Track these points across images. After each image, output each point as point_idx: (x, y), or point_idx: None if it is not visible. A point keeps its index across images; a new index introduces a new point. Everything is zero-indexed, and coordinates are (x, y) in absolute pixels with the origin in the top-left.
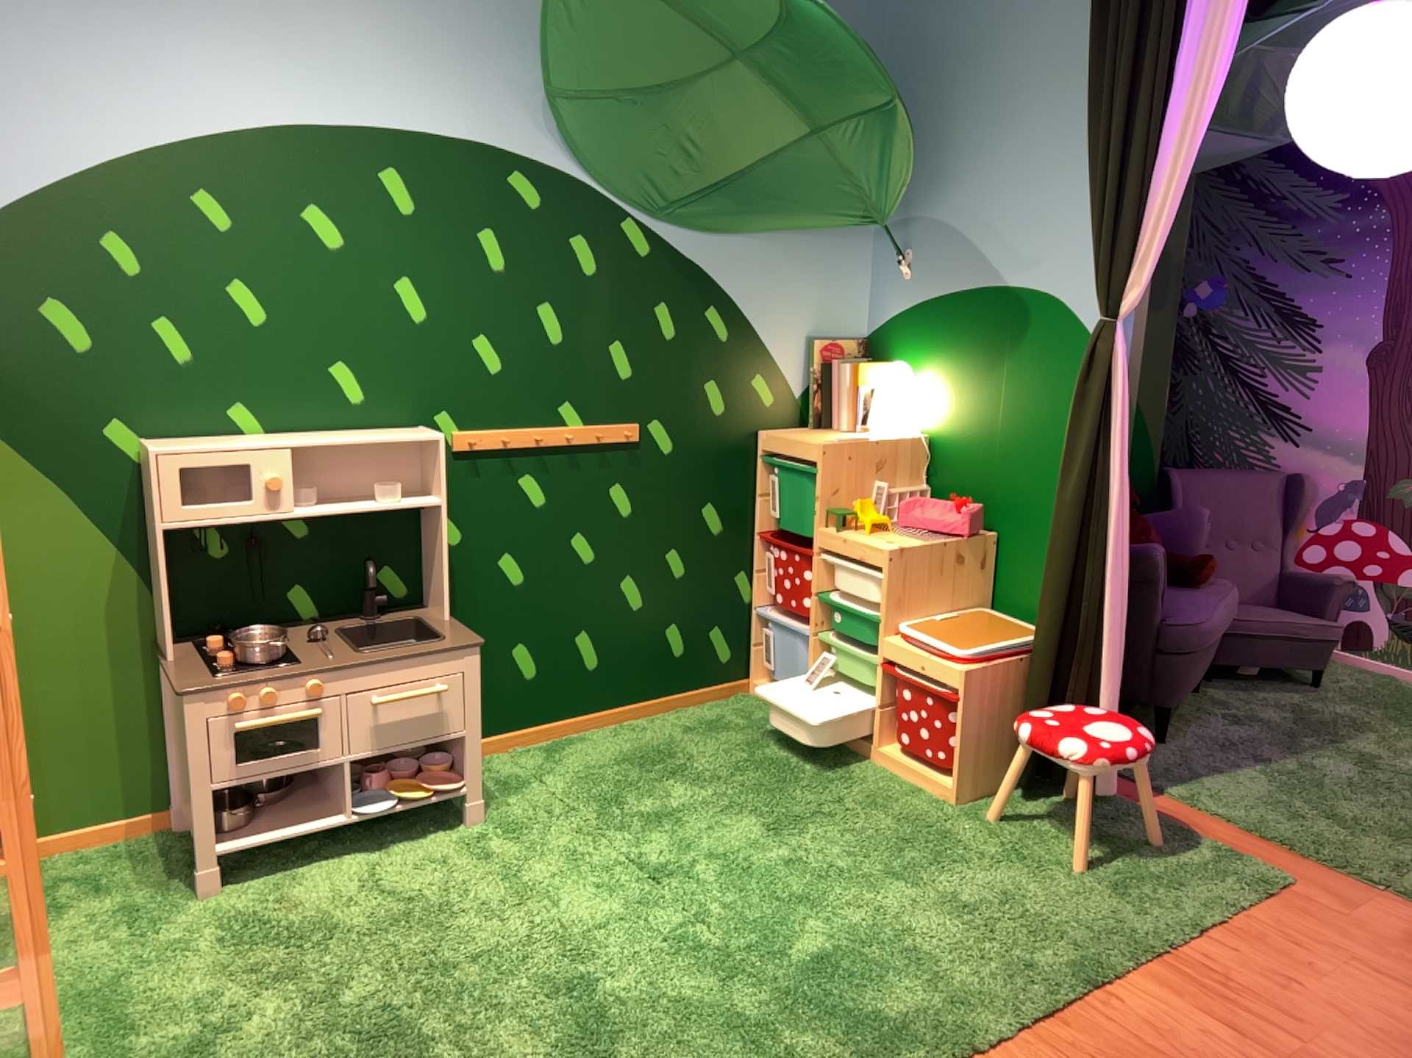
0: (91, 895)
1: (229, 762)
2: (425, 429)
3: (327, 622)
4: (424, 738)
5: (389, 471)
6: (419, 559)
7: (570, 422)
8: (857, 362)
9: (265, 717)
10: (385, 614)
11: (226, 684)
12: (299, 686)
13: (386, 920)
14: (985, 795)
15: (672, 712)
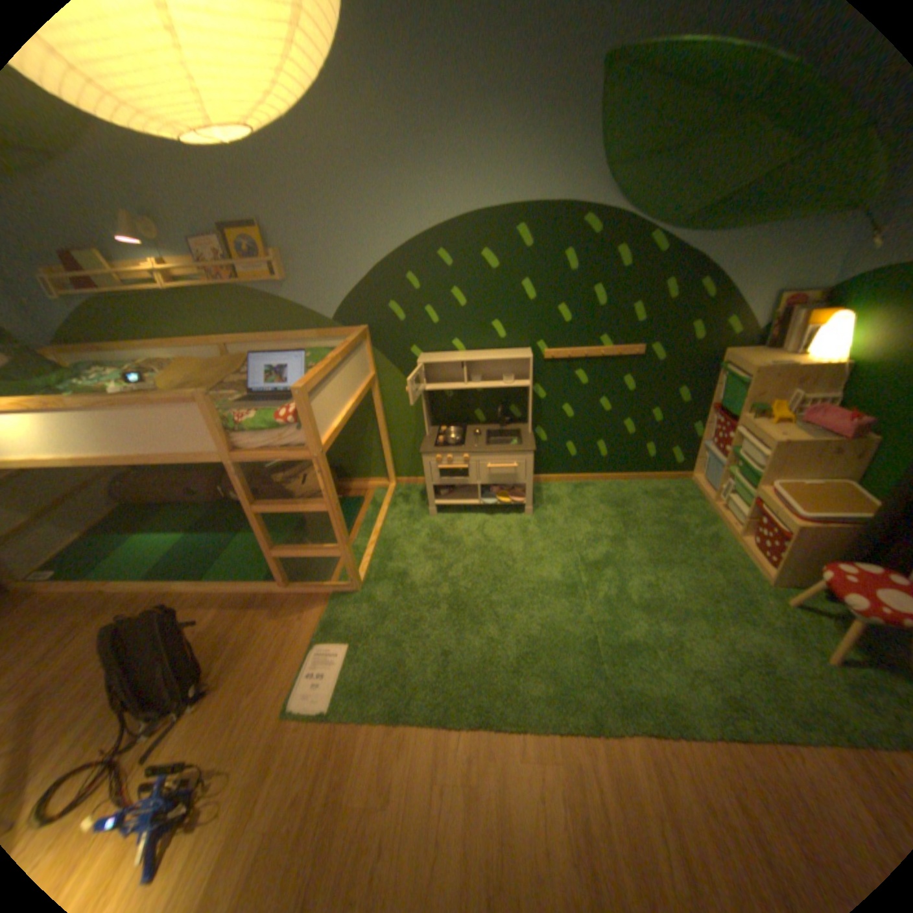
0: (404, 504)
1: (437, 478)
2: (528, 352)
3: (485, 426)
4: (507, 482)
5: (513, 368)
6: (526, 404)
7: (605, 346)
8: (812, 309)
9: (447, 466)
10: (508, 426)
11: (434, 453)
12: (459, 457)
13: (477, 547)
14: (798, 589)
15: (642, 481)
